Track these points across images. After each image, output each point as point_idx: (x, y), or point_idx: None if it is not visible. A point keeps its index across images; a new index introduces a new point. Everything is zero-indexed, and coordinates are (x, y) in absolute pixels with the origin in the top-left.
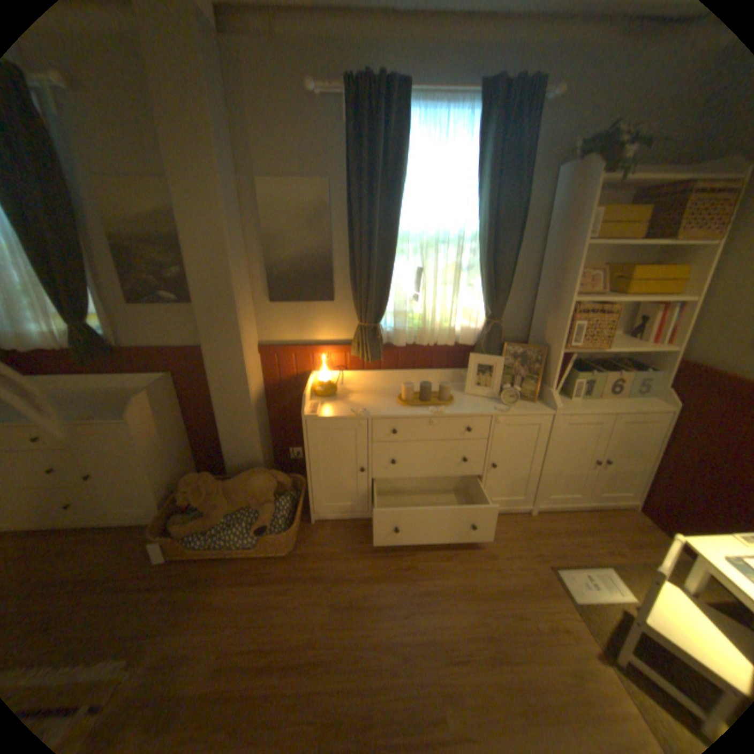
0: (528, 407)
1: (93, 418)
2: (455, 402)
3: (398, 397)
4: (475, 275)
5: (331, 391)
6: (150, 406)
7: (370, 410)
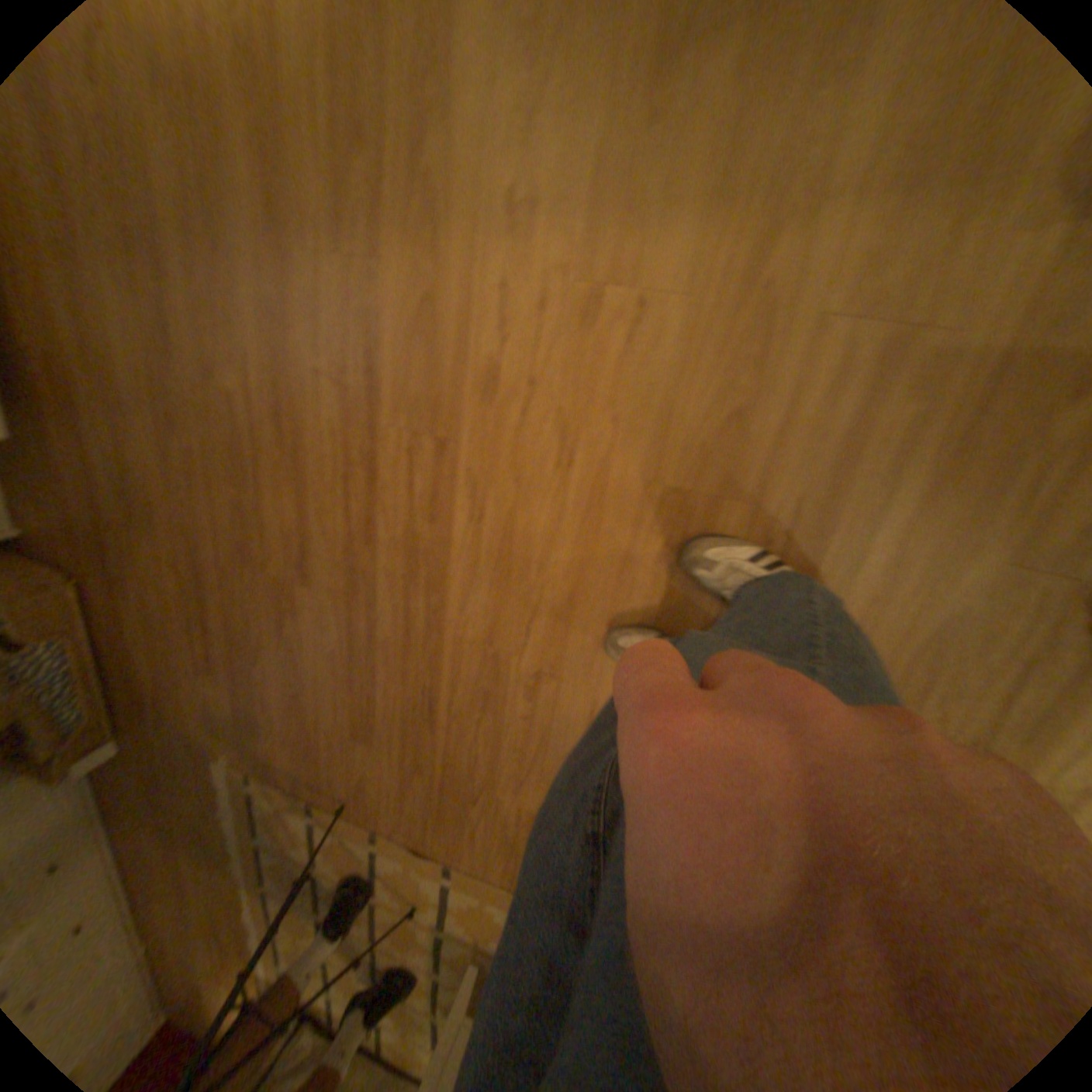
0: None
1: None
2: None
3: None
4: None
5: None
6: None
7: None
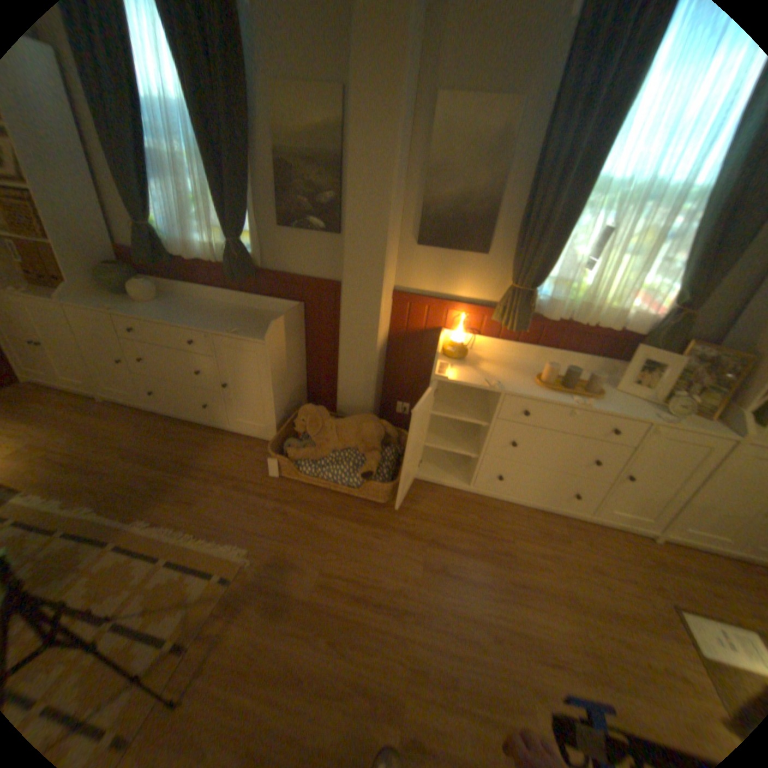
0: (703, 425)
1: (239, 333)
2: (606, 398)
3: (536, 377)
4: (681, 247)
5: (462, 355)
6: (285, 333)
7: (505, 384)
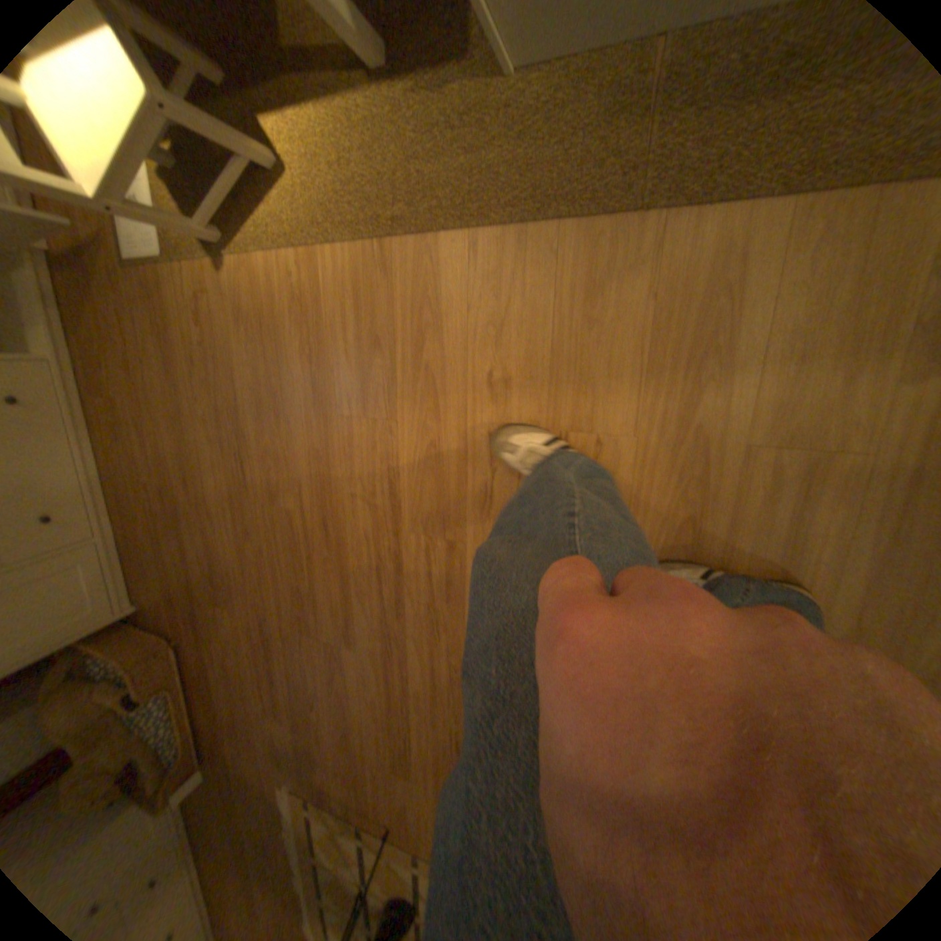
0: None
1: None
2: None
3: None
4: None
5: None
6: None
7: None
